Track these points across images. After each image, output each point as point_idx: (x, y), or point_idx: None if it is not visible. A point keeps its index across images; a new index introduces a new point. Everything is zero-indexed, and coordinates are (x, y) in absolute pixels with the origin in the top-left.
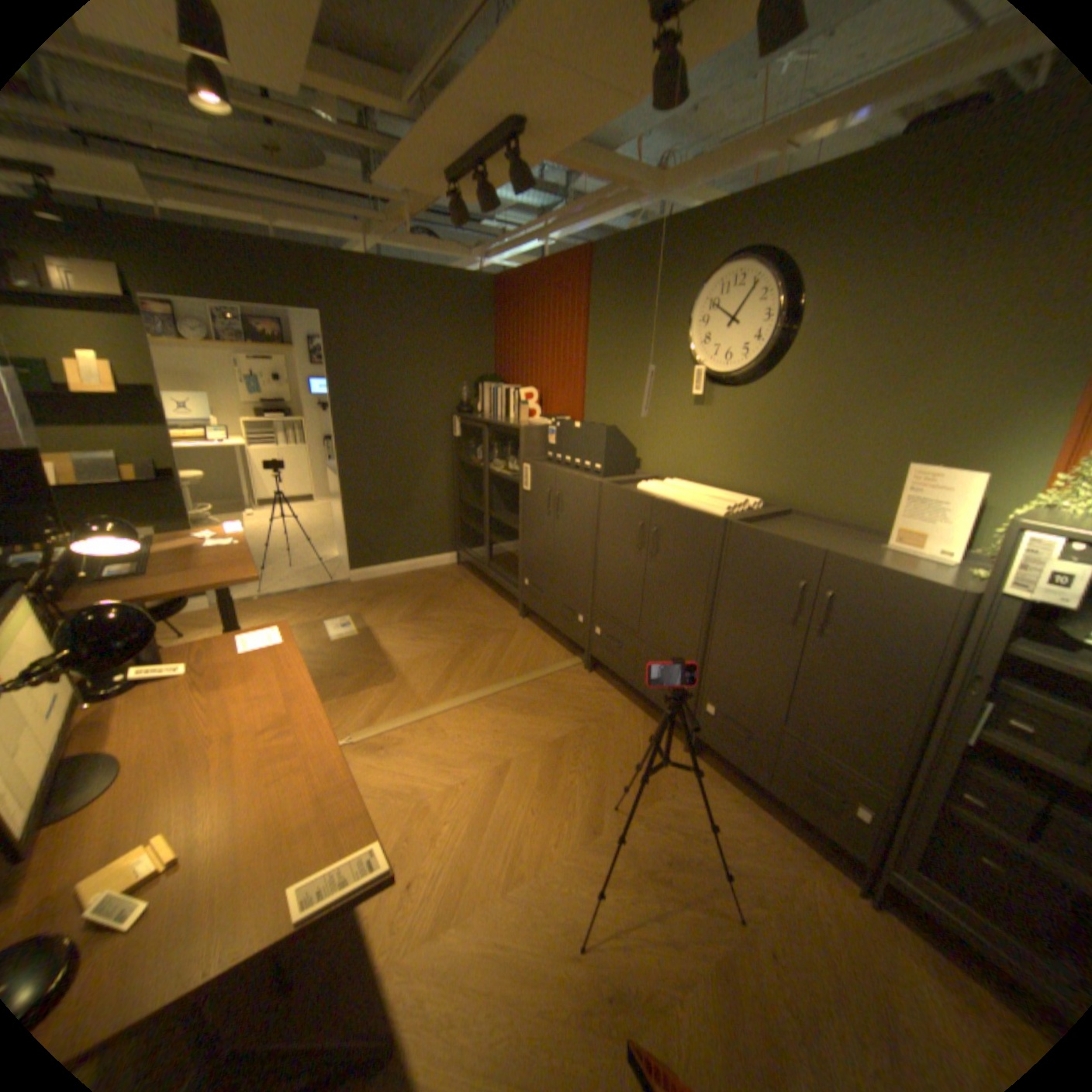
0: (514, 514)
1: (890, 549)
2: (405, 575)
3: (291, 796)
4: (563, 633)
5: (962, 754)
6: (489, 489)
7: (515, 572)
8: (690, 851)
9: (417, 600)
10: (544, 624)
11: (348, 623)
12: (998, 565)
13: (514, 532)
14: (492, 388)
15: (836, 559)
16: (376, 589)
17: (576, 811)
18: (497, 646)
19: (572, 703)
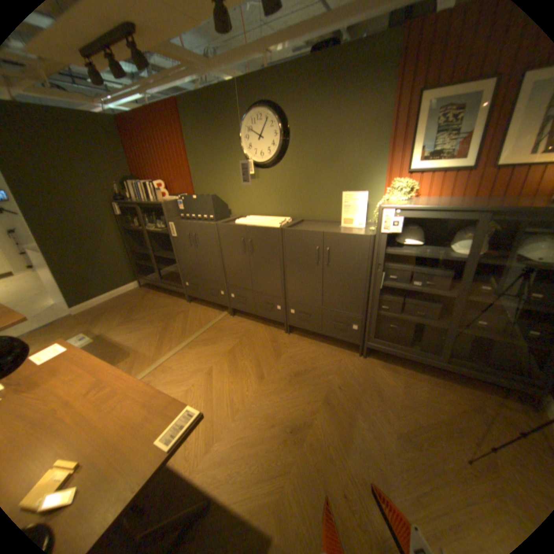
0: (167, 251)
1: (341, 227)
2: (108, 301)
3: (126, 412)
4: (214, 303)
5: (378, 292)
6: (147, 241)
7: (176, 281)
8: (300, 368)
9: (122, 312)
10: (201, 302)
11: (82, 338)
12: (377, 223)
13: (169, 261)
14: (133, 183)
15: (326, 234)
16: (92, 314)
17: (250, 374)
18: (181, 320)
19: (230, 332)
